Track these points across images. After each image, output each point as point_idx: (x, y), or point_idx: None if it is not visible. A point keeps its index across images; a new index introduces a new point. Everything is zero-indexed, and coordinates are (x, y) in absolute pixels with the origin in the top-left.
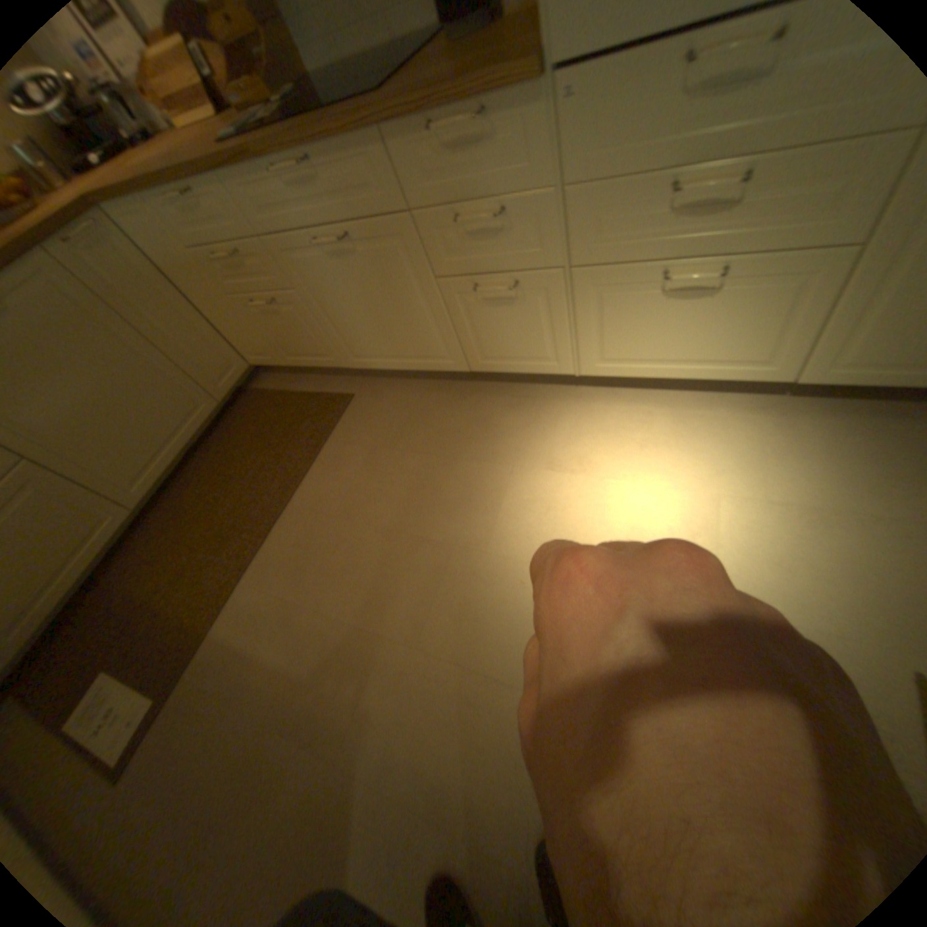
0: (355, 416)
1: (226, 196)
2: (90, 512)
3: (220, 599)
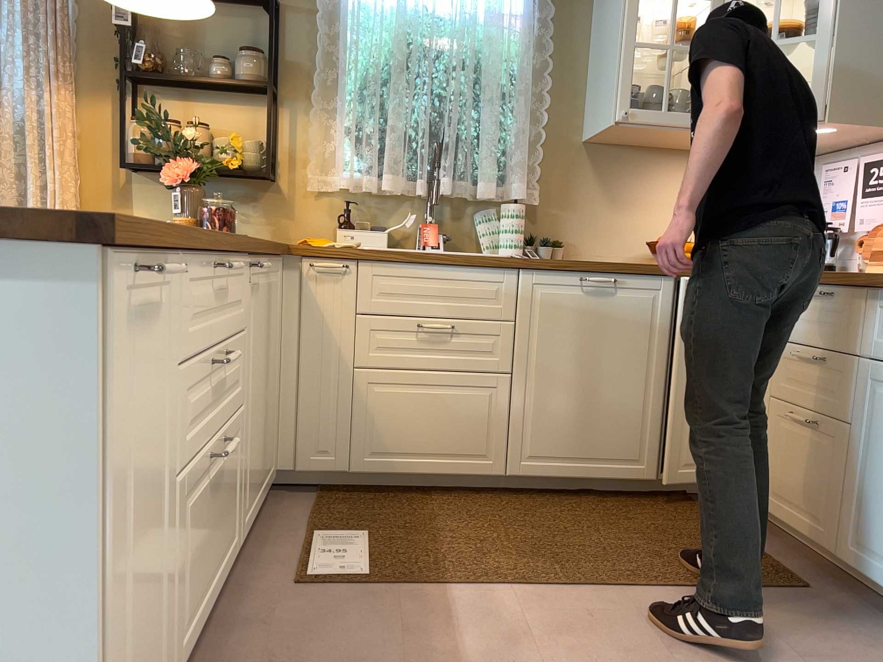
0: (788, 603)
1: (862, 312)
2: (489, 443)
3: (484, 580)
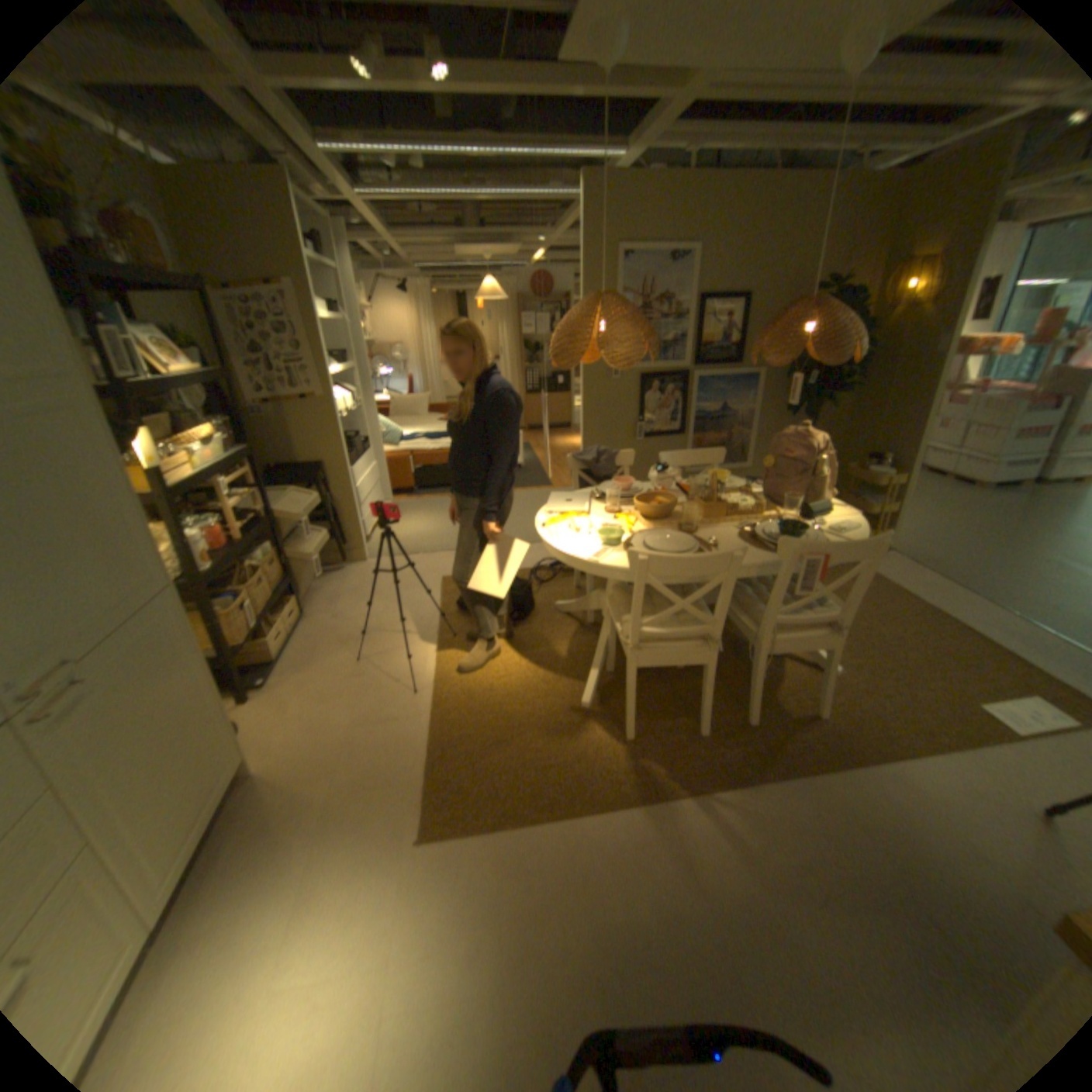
0: None
1: None
2: None
3: None
